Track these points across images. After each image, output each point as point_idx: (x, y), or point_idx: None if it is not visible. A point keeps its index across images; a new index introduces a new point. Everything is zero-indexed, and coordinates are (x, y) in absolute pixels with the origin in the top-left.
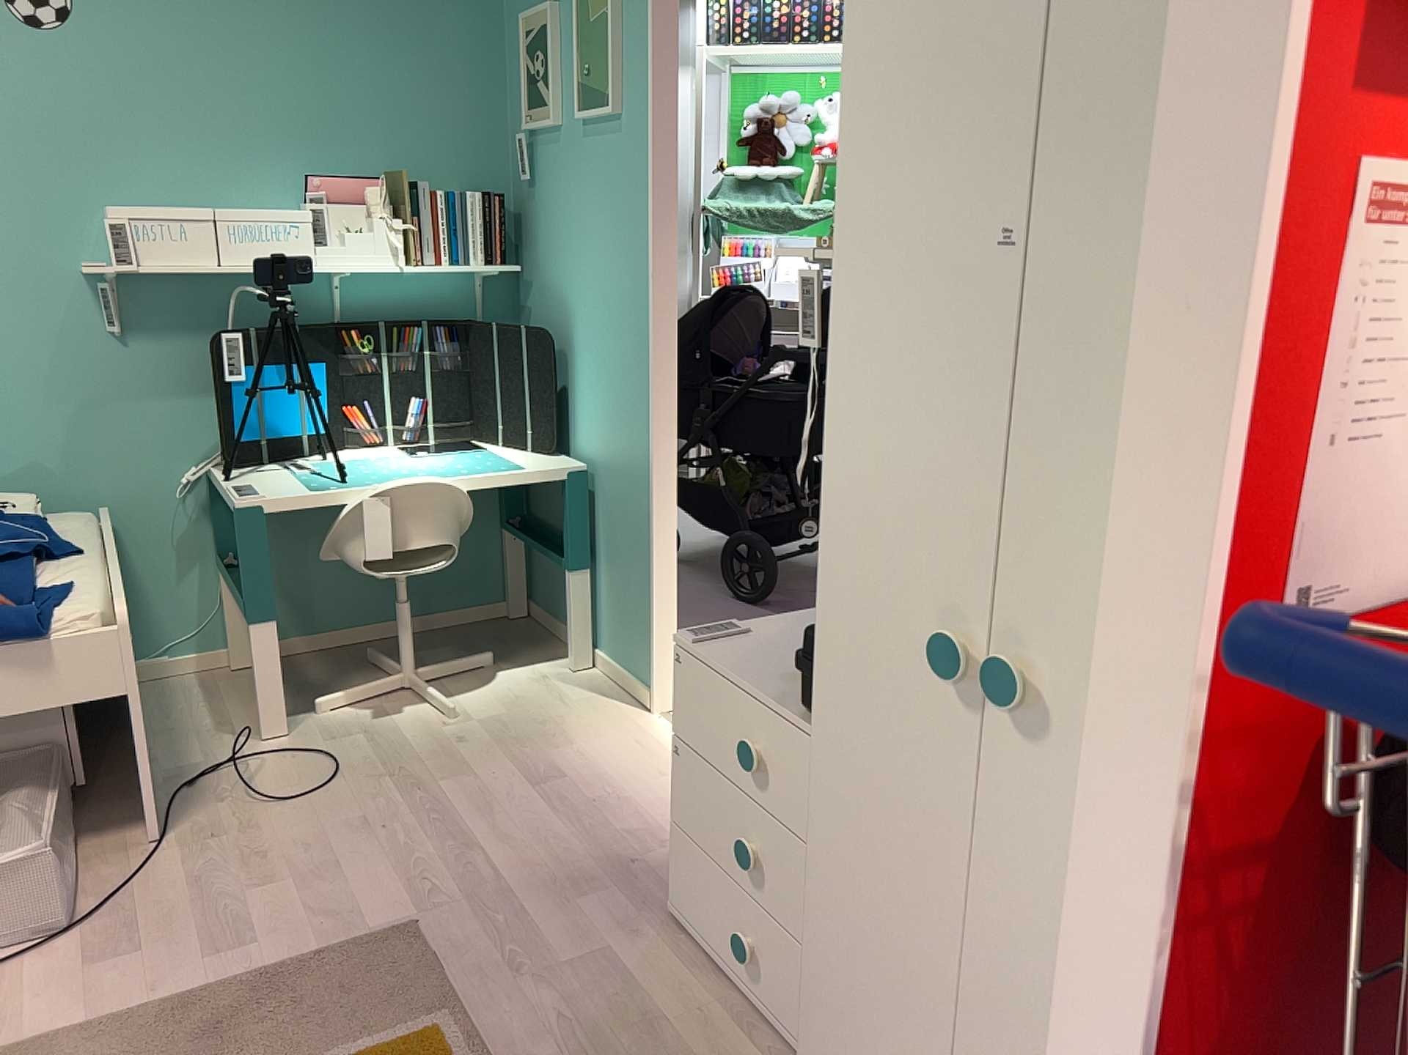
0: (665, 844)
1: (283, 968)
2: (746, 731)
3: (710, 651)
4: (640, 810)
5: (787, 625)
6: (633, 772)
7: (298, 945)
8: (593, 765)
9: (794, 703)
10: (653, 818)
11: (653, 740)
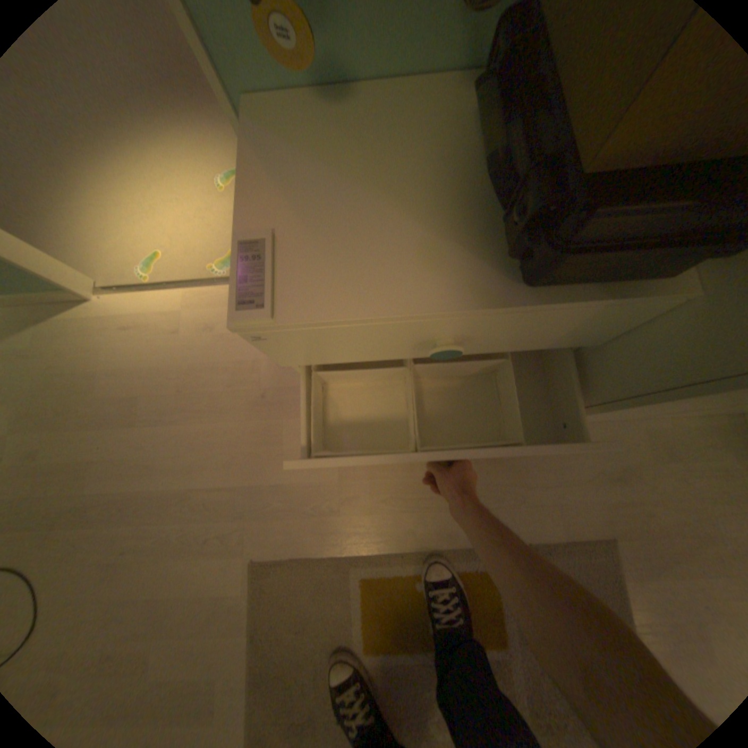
0: (254, 368)
1: (252, 669)
2: (423, 338)
3: (305, 311)
4: (207, 366)
5: (277, 184)
6: (158, 350)
7: (231, 651)
8: (130, 372)
9: (503, 292)
10: (222, 362)
11: (125, 317)
